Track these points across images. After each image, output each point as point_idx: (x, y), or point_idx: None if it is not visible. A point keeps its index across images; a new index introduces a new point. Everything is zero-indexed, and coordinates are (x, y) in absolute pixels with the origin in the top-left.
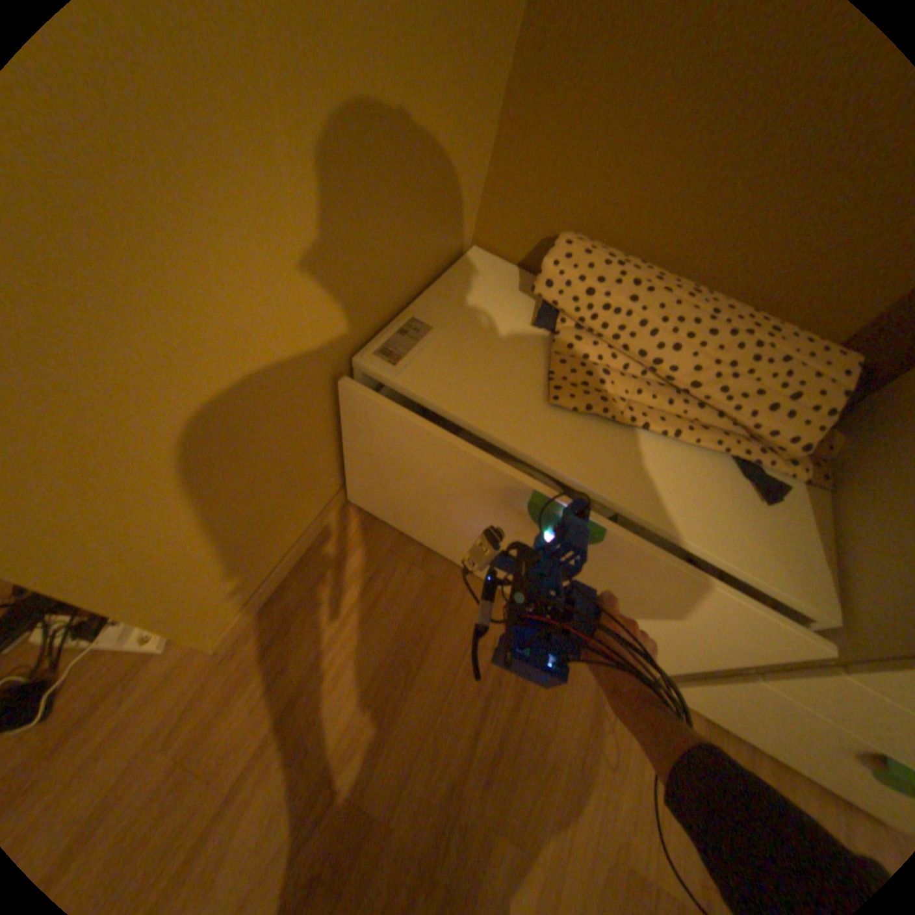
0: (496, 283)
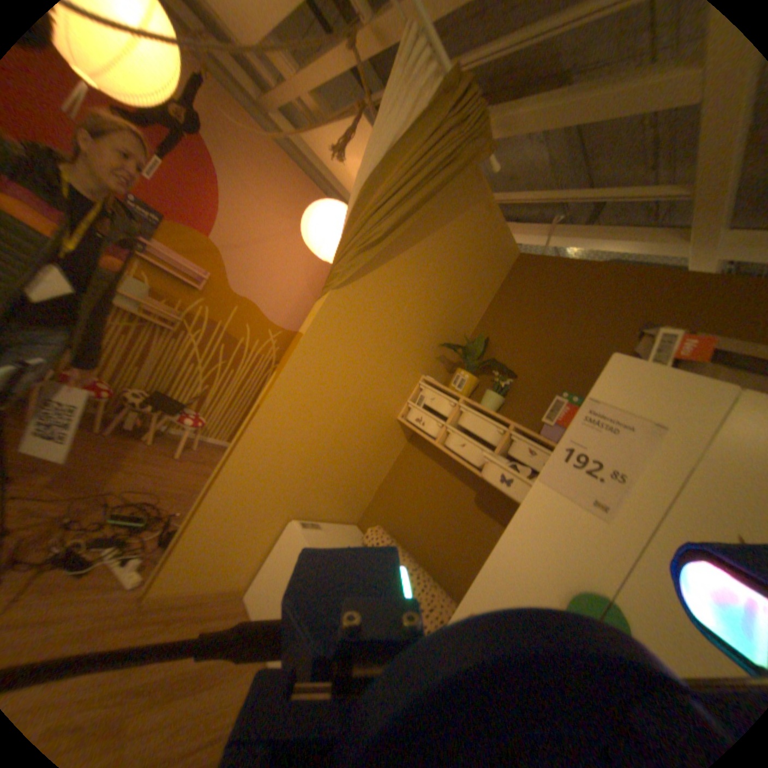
0: (353, 537)
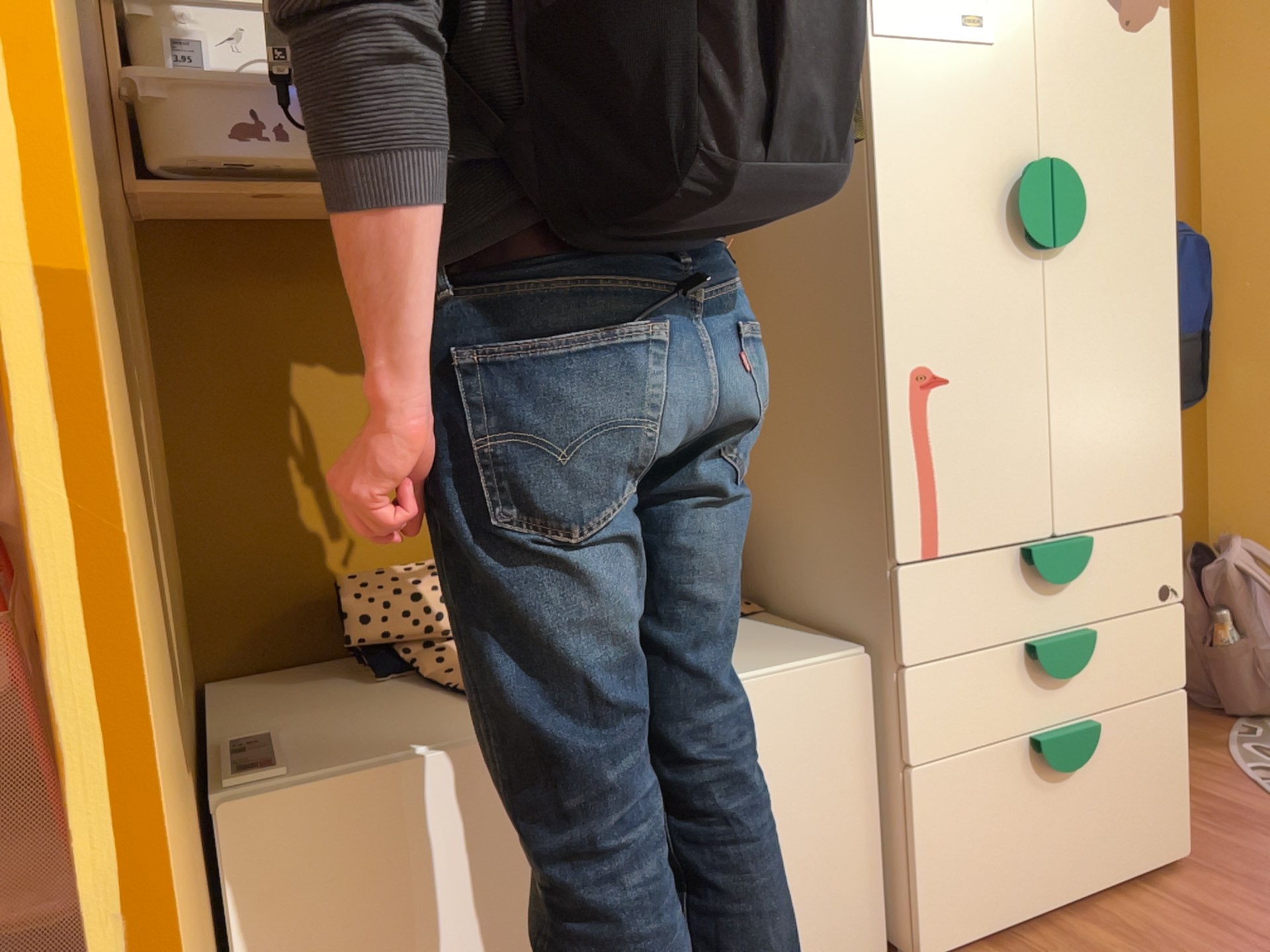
0: (284, 687)
